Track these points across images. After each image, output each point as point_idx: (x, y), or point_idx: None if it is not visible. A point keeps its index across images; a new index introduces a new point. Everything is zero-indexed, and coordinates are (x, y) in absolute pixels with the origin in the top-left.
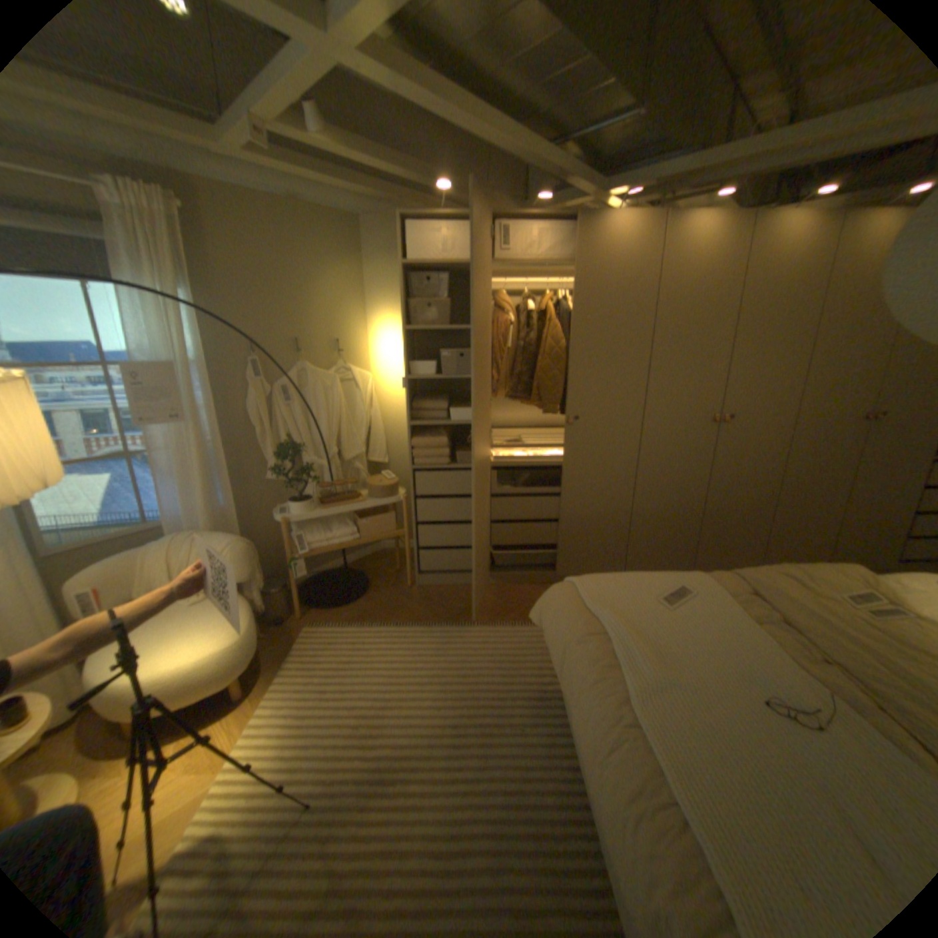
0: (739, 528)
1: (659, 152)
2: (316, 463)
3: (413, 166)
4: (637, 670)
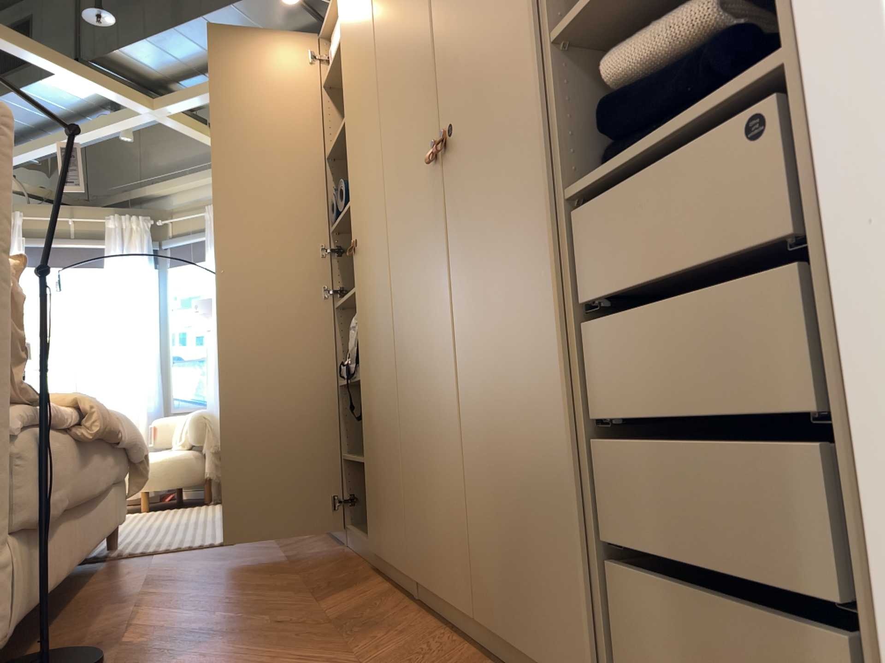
0: (384, 446)
1: None
2: None
3: None
4: None
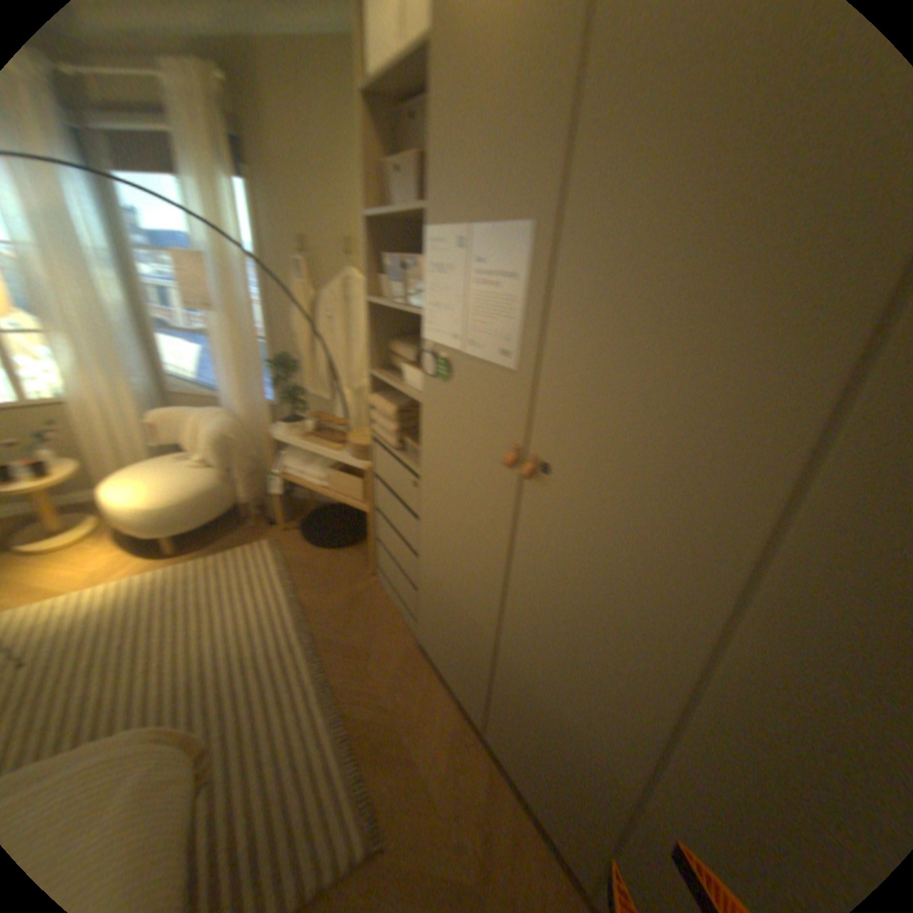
0: None
1: None
2: (350, 390)
3: None
4: None
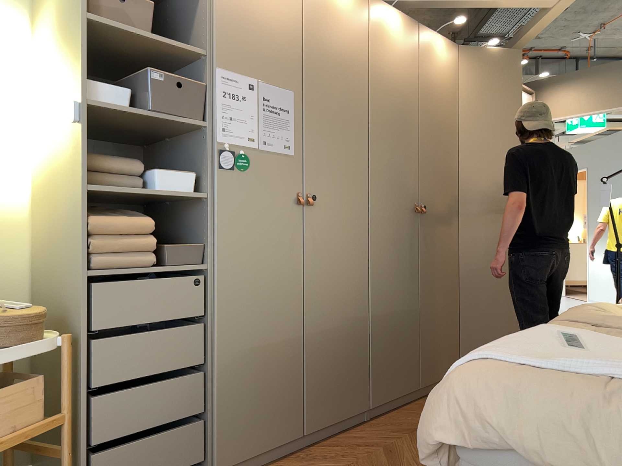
0: (444, 325)
1: None
2: None
3: None
4: None
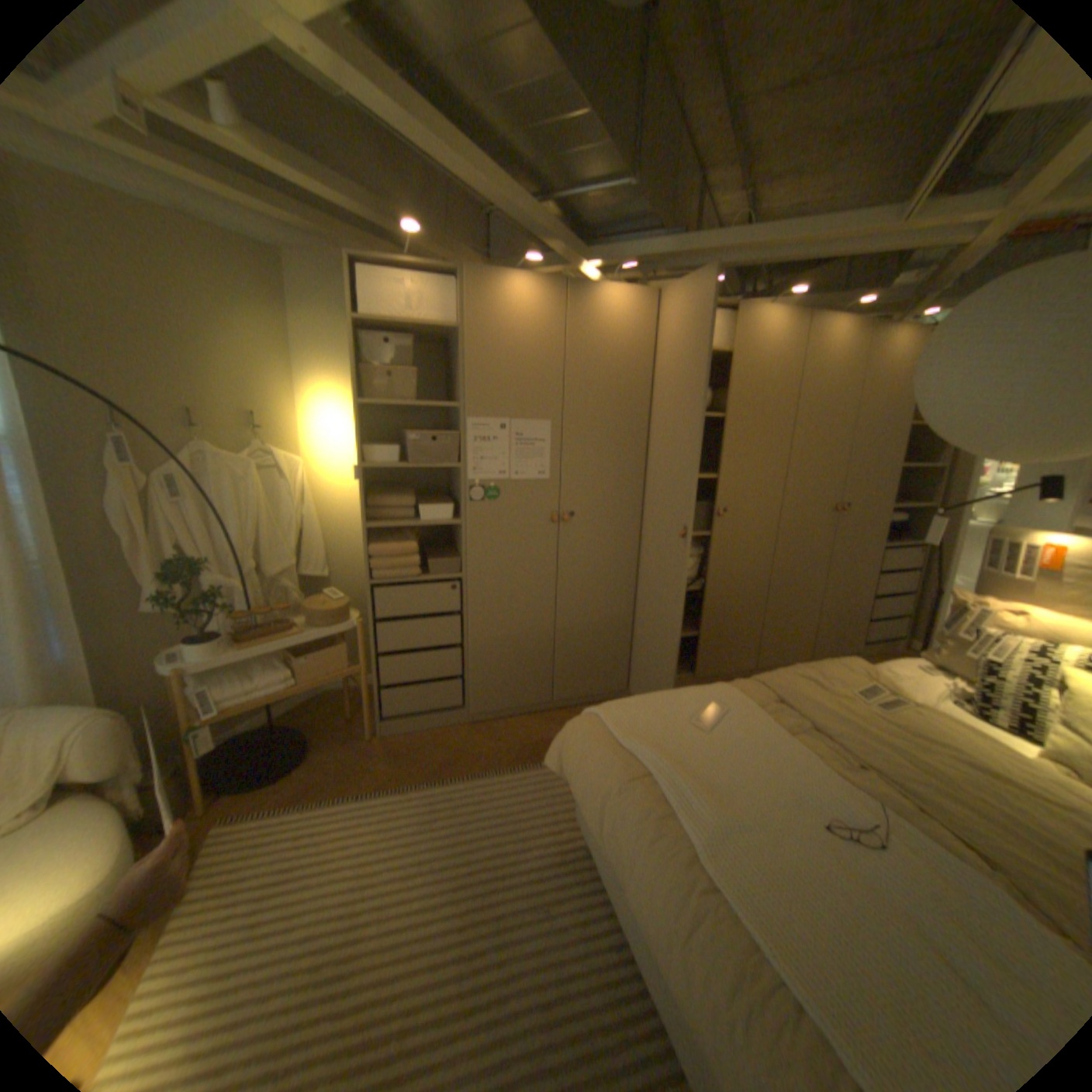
0: (735, 626)
1: (644, 229)
2: (223, 584)
3: (363, 198)
4: (696, 816)
